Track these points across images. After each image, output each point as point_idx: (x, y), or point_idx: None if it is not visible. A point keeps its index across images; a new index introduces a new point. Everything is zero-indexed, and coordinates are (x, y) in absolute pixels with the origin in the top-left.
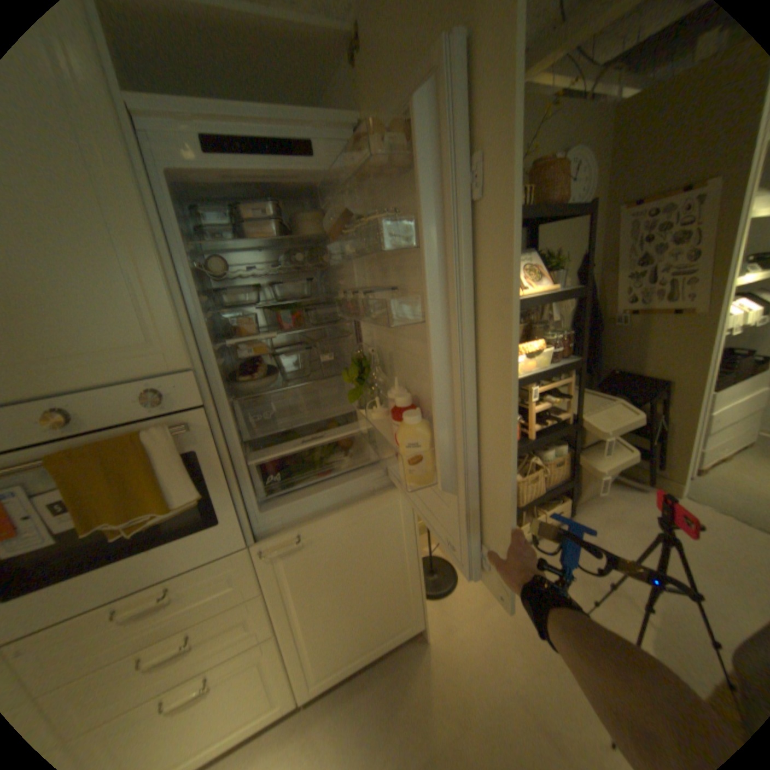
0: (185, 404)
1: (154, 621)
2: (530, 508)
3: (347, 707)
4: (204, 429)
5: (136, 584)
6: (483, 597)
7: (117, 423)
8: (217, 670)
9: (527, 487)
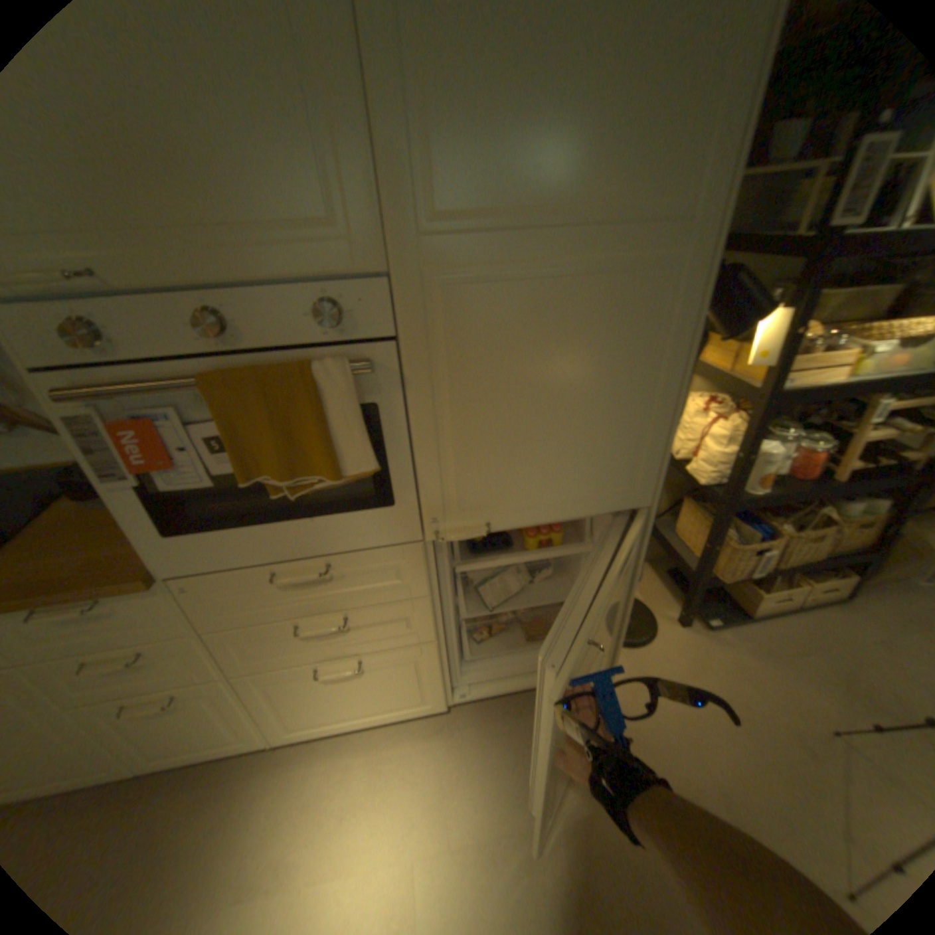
0: (371, 331)
1: (315, 594)
2: (795, 573)
3: (502, 728)
4: (393, 373)
5: (299, 551)
6: (691, 664)
7: (284, 343)
8: (374, 657)
9: (804, 546)
